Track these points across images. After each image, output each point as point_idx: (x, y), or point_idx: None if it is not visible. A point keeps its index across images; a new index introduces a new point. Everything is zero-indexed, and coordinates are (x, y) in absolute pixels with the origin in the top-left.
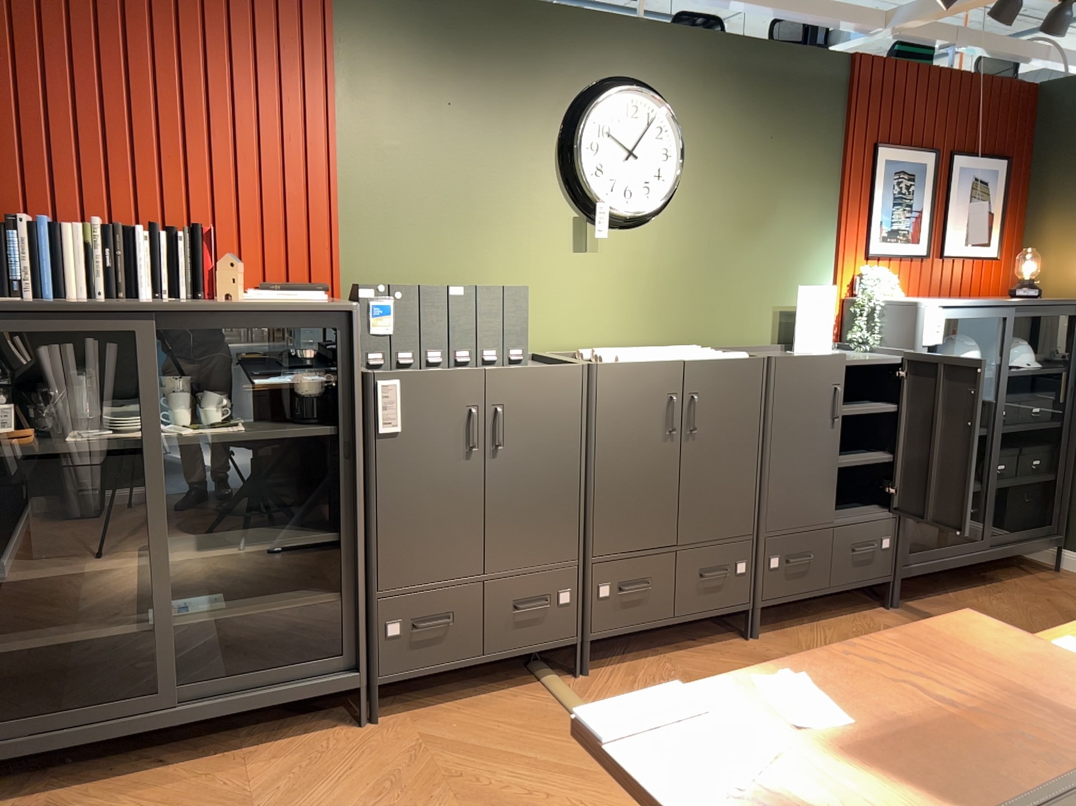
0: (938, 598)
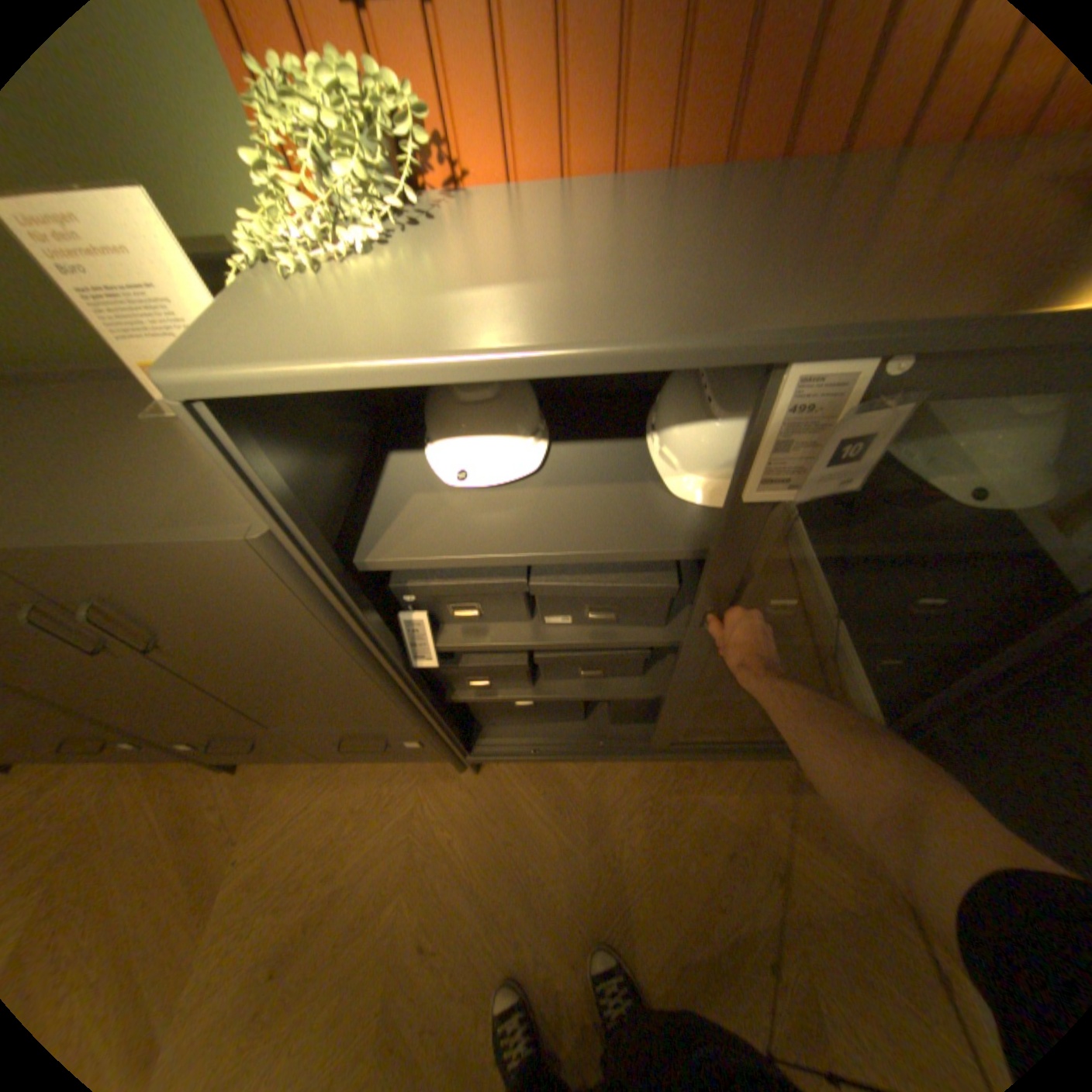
0: (561, 771)
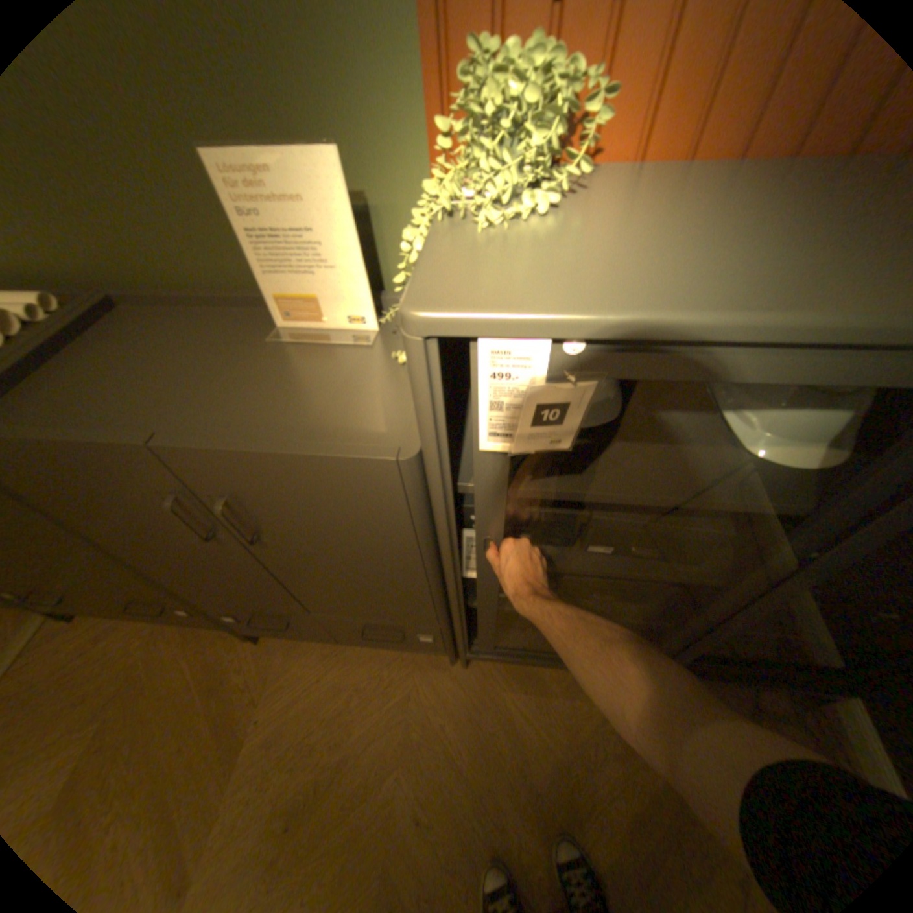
0: (540, 674)
